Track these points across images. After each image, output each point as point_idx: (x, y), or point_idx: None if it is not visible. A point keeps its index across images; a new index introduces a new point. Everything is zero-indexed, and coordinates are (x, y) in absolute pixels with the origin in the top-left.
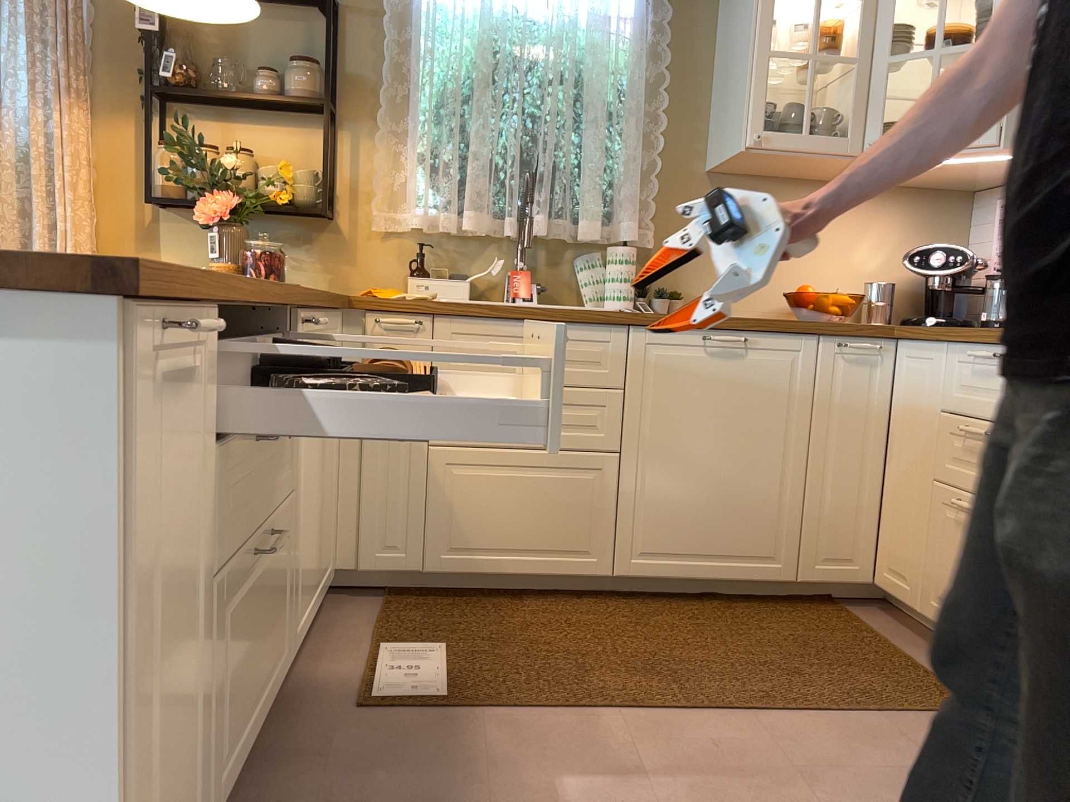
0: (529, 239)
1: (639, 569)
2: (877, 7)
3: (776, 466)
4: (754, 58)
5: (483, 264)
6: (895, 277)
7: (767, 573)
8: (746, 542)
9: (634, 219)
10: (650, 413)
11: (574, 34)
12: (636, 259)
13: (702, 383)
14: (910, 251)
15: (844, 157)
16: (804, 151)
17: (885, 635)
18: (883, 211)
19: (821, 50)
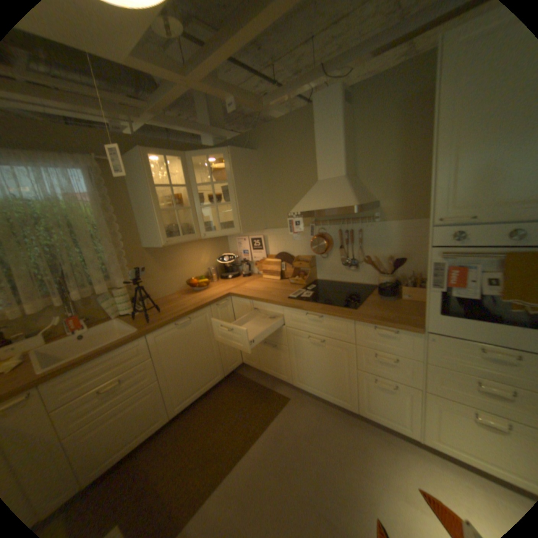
0: (67, 302)
1: (177, 411)
2: (190, 188)
3: (208, 350)
4: (154, 213)
5: (43, 321)
6: (212, 263)
7: (215, 381)
8: (207, 377)
9: (118, 276)
10: (163, 360)
11: (55, 204)
12: (126, 293)
13: (178, 340)
14: (214, 254)
15: (194, 240)
16: (182, 242)
17: (252, 380)
18: (204, 245)
19: (175, 204)
